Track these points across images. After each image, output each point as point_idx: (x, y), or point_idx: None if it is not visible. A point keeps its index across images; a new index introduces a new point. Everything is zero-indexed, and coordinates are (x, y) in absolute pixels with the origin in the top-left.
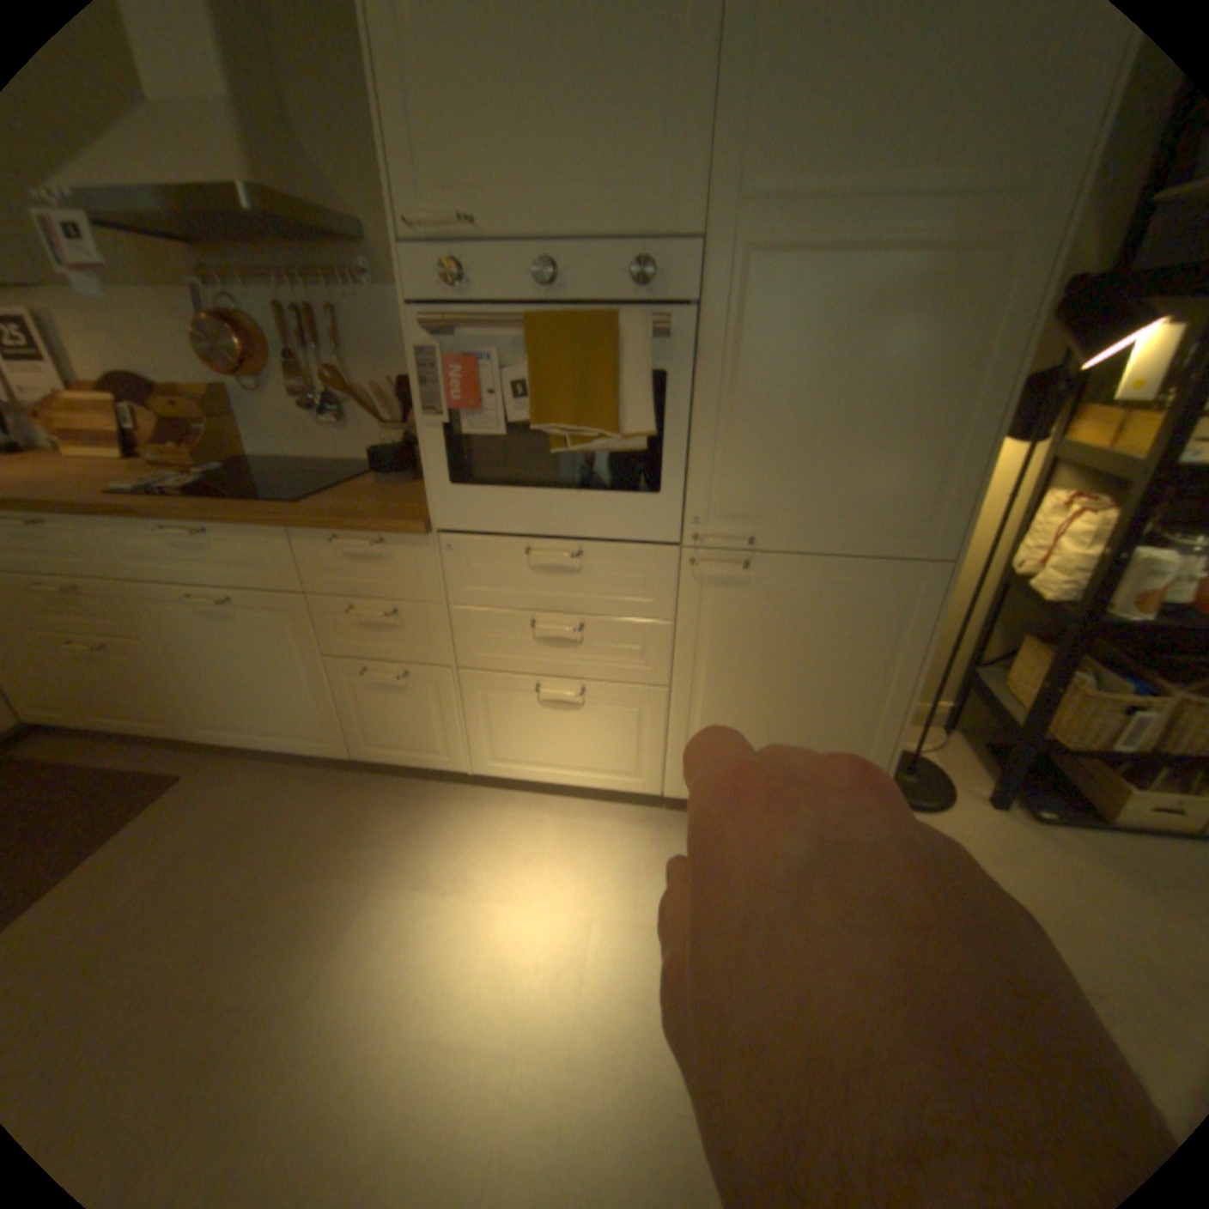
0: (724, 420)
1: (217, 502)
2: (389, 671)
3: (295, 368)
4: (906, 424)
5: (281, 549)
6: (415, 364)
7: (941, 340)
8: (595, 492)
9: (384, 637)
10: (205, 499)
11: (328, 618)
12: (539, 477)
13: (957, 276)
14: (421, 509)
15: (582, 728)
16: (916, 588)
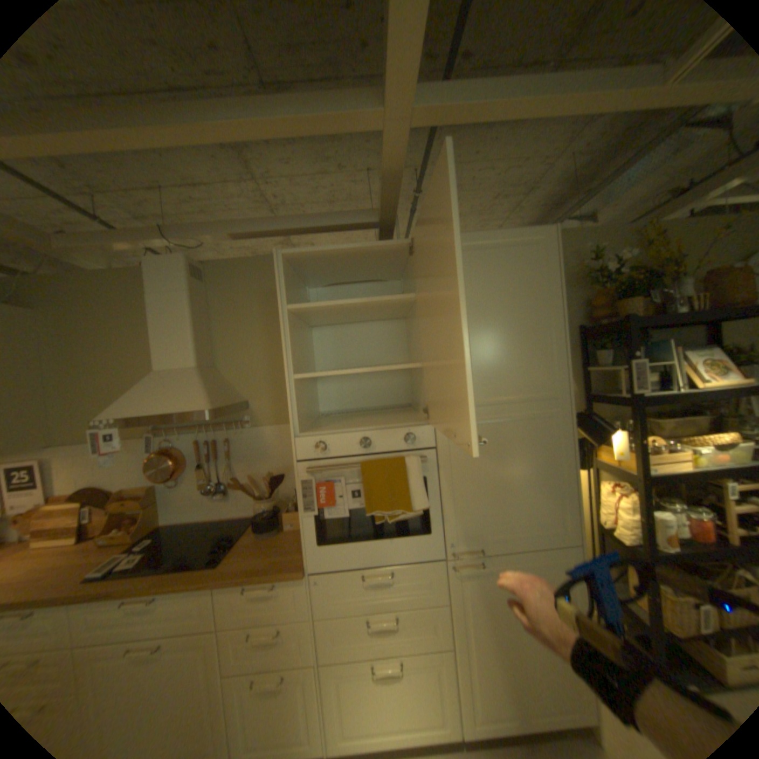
0: (457, 495)
1: (164, 579)
2: (269, 681)
3: (199, 470)
4: (538, 487)
5: (204, 604)
6: (300, 489)
7: (541, 452)
8: (398, 539)
9: (268, 655)
10: (154, 576)
11: (229, 648)
12: (364, 533)
13: (539, 429)
14: (294, 561)
15: (404, 697)
16: (570, 564)
